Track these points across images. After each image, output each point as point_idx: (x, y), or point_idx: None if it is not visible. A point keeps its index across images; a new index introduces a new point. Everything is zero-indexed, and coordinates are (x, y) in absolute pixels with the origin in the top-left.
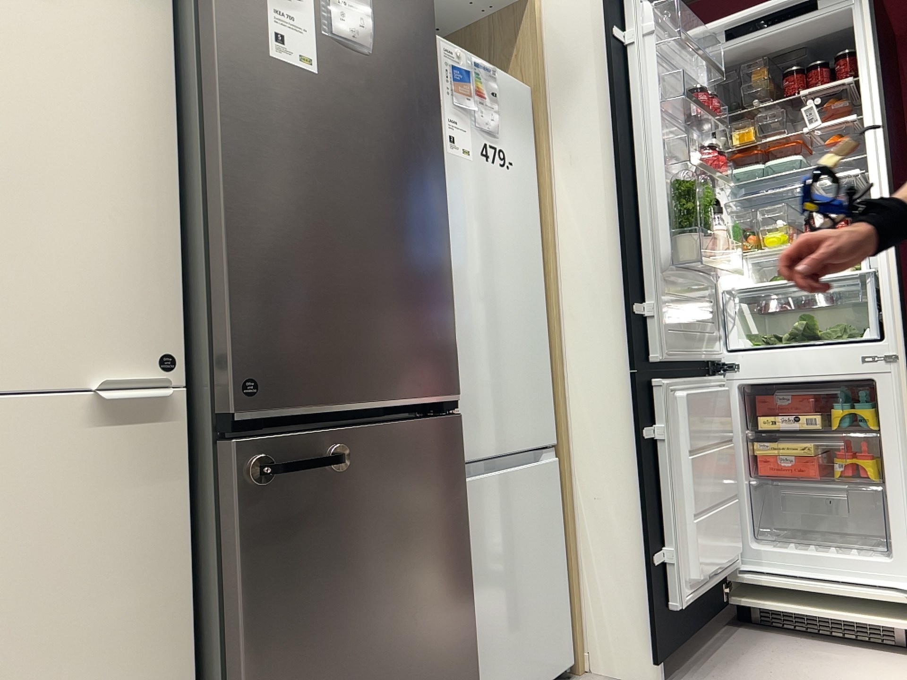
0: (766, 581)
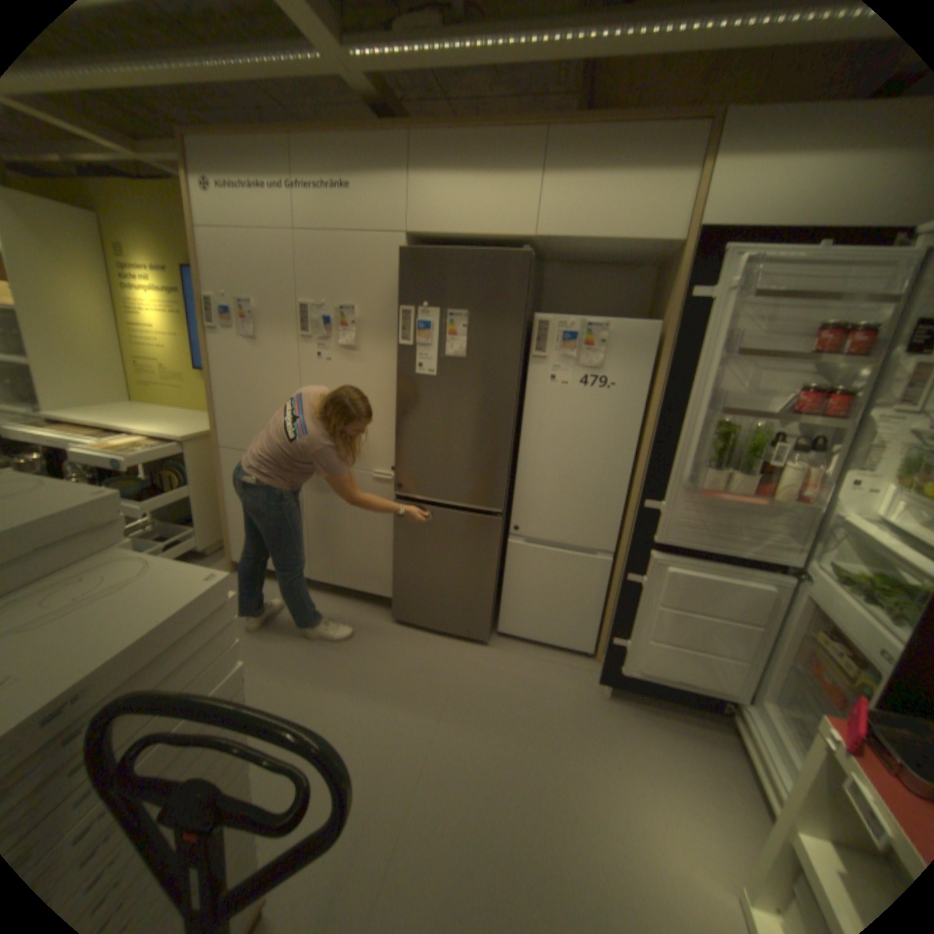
0: (750, 729)
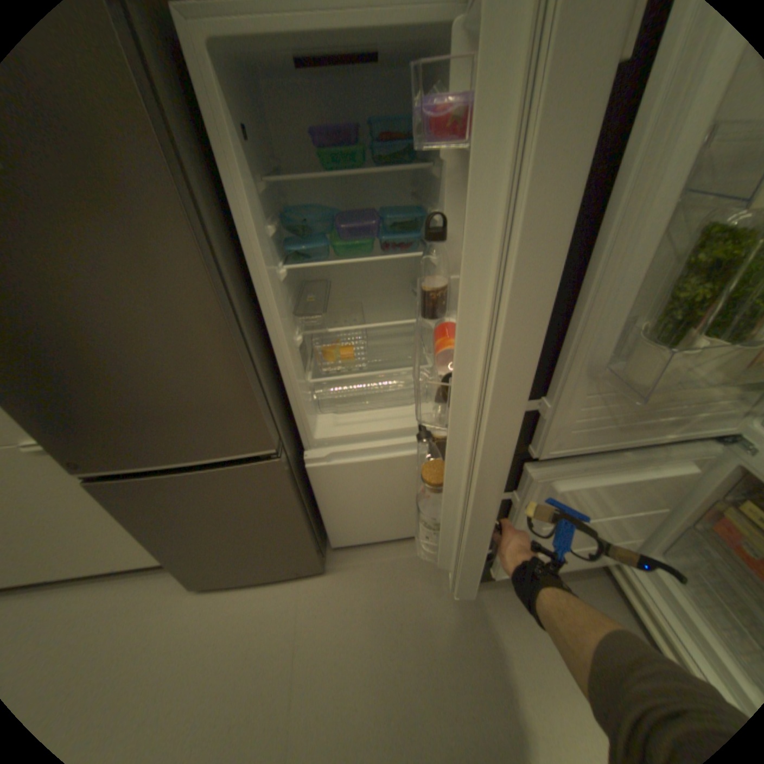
0: (633, 586)
